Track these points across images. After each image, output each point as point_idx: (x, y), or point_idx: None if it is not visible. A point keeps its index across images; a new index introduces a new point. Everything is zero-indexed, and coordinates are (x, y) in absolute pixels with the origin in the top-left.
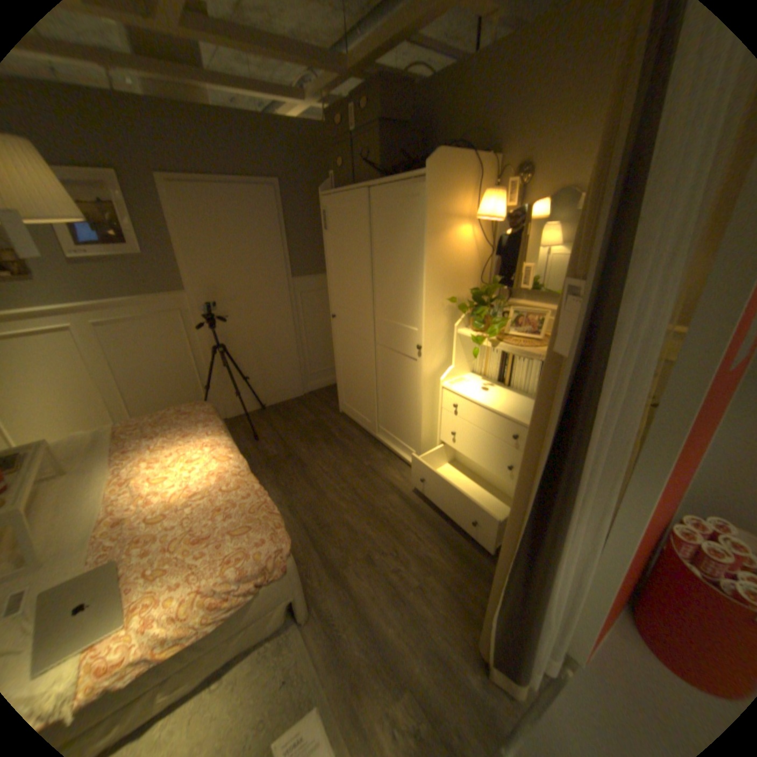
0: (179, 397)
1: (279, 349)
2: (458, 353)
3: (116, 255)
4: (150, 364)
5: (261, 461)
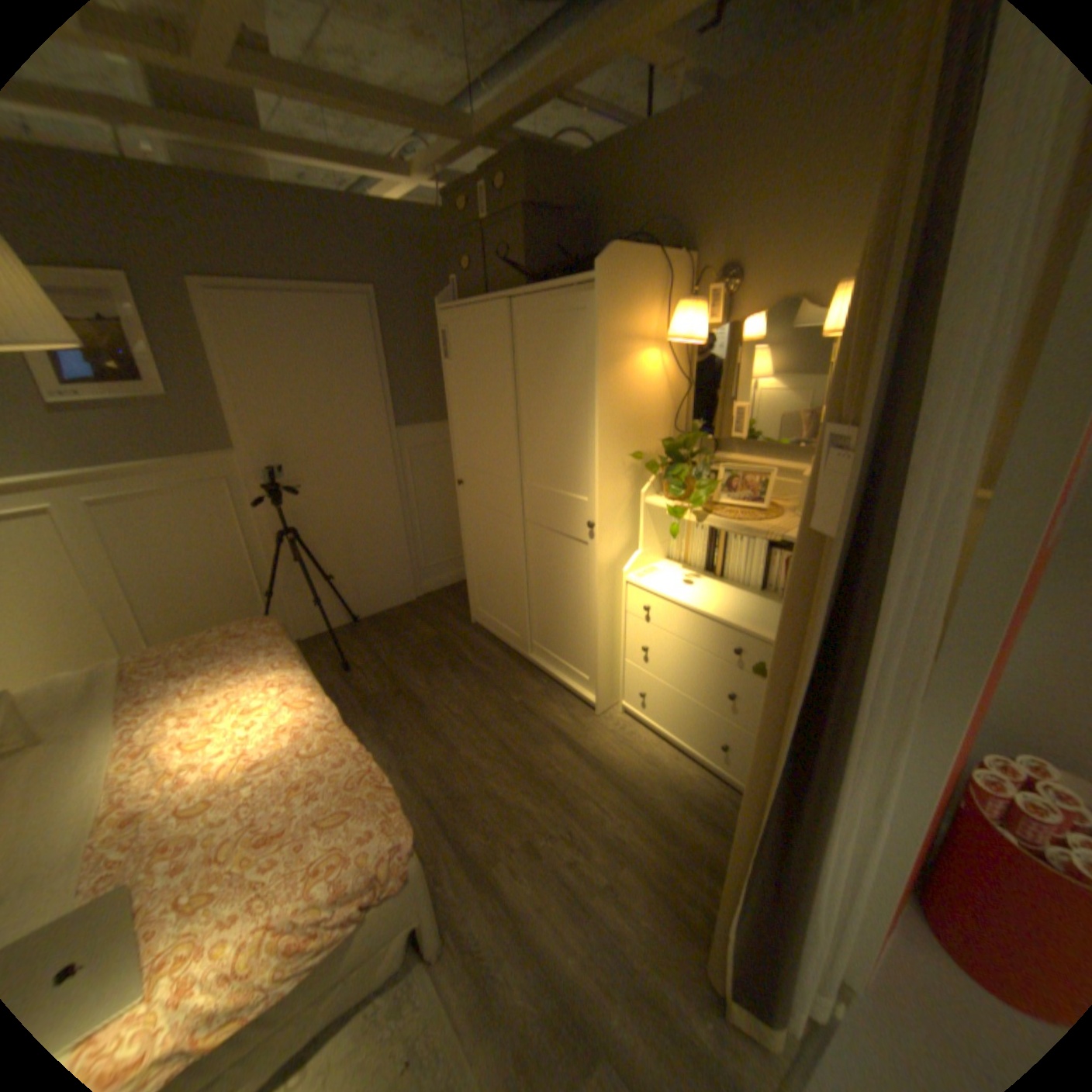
0: (227, 610)
1: (380, 532)
2: (647, 532)
3: (128, 398)
4: (181, 562)
5: (355, 703)
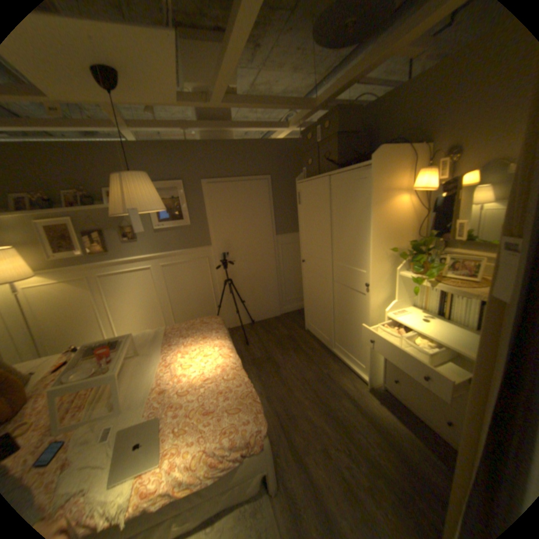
0: (203, 312)
1: (266, 282)
2: (401, 290)
3: (178, 226)
4: (189, 290)
5: (250, 360)
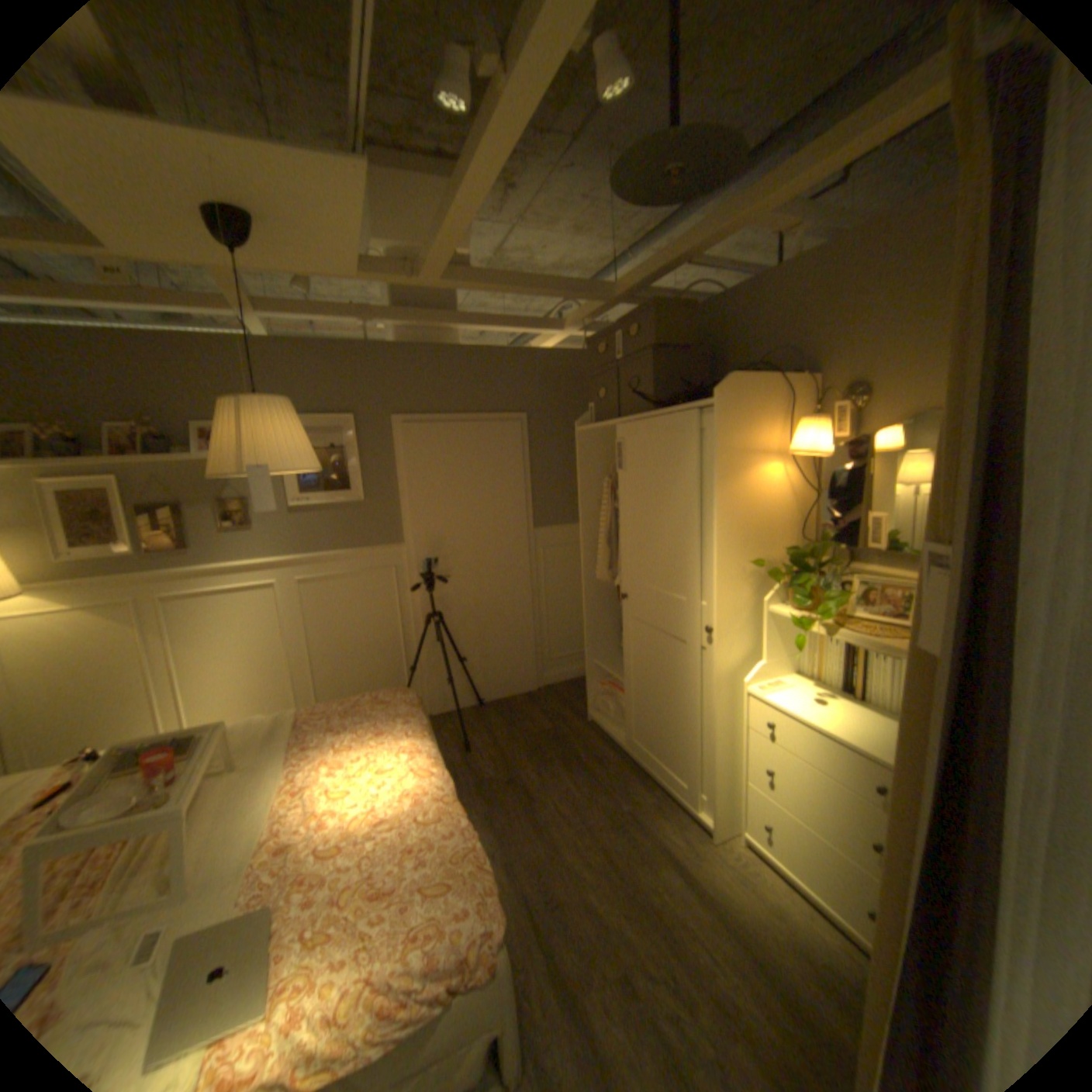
0: (378, 680)
1: (510, 622)
2: (773, 642)
3: (339, 503)
4: (352, 634)
5: (471, 785)
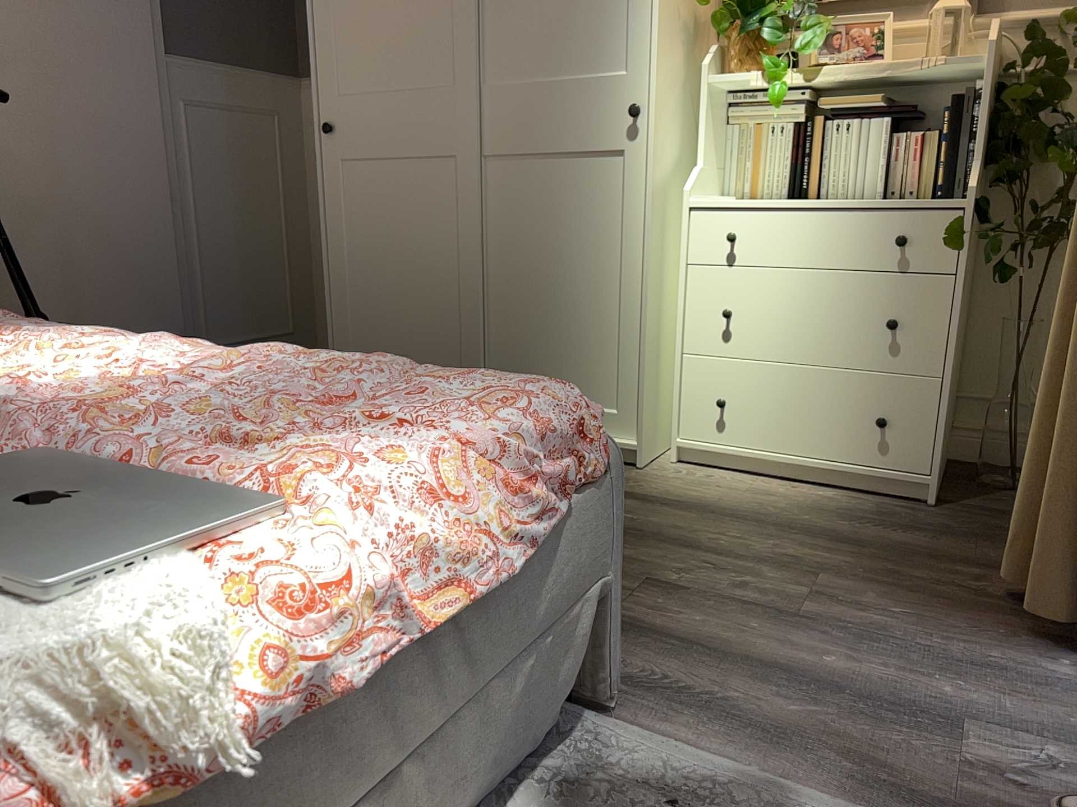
0: None
1: (133, 249)
2: (708, 133)
3: None
4: None
5: None
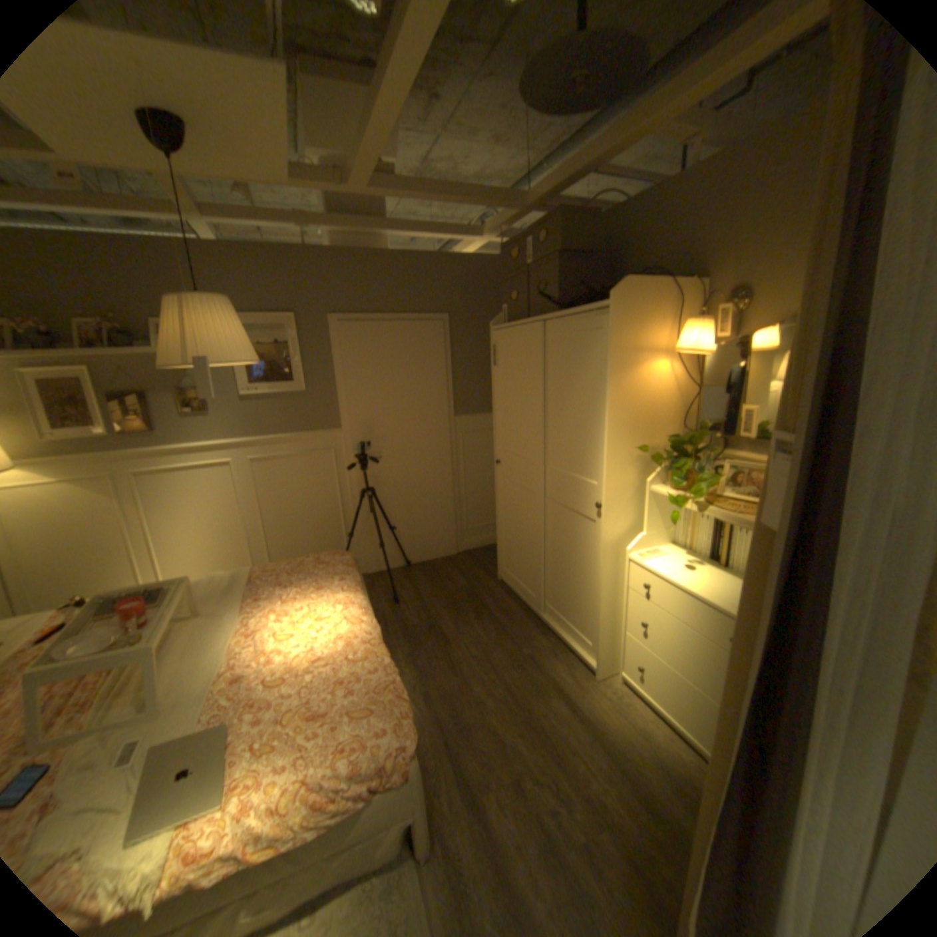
0: (322, 544)
1: (434, 497)
2: (653, 517)
3: (283, 393)
4: (298, 506)
5: (398, 630)
